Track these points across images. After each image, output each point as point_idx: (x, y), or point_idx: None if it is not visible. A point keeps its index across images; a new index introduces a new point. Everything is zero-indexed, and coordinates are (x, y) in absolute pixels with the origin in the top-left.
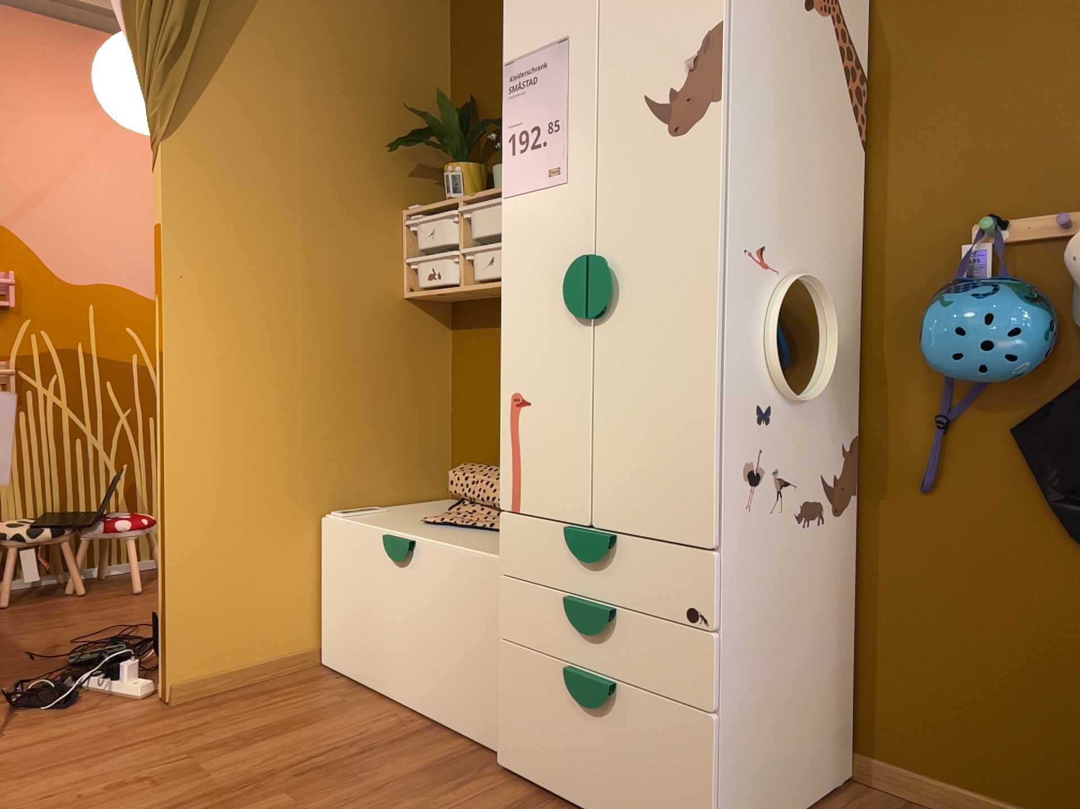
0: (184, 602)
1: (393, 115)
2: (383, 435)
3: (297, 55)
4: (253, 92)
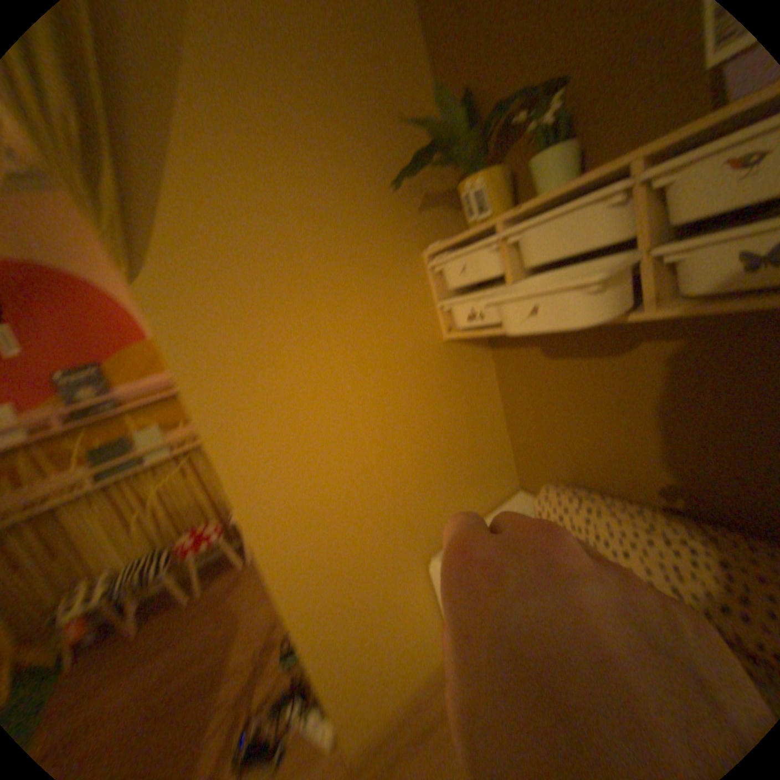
0: (337, 687)
1: (386, 142)
2: (458, 467)
3: (255, 101)
4: (220, 170)
